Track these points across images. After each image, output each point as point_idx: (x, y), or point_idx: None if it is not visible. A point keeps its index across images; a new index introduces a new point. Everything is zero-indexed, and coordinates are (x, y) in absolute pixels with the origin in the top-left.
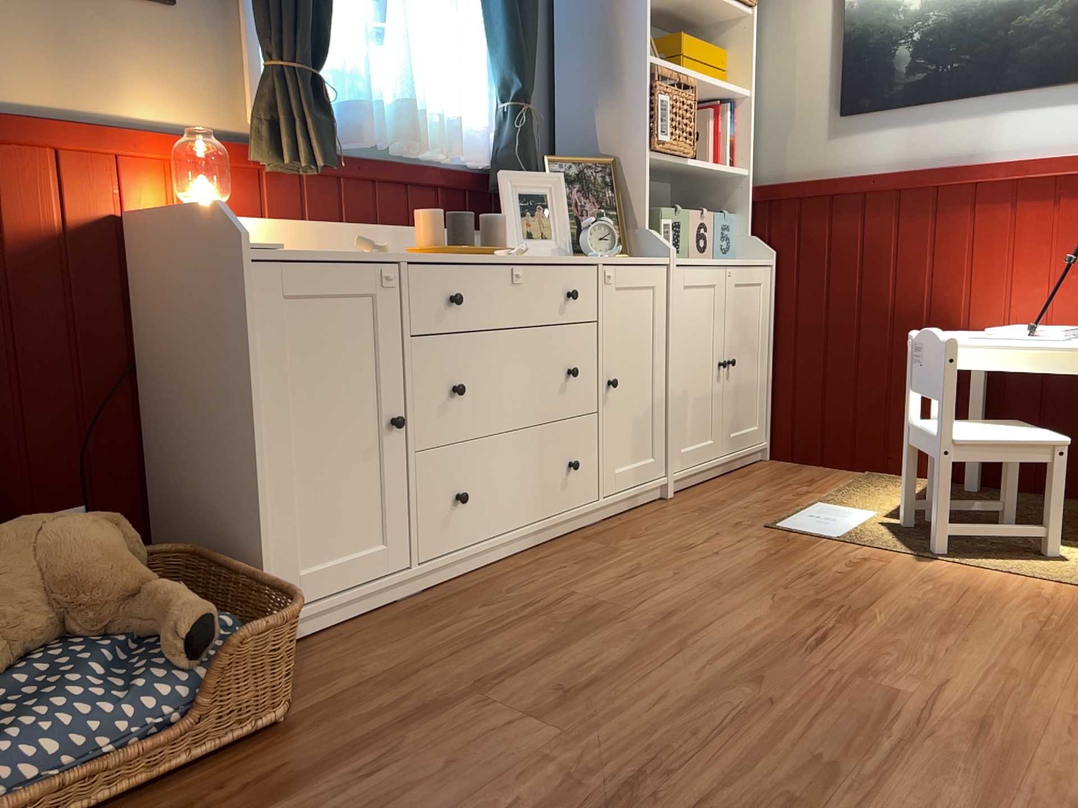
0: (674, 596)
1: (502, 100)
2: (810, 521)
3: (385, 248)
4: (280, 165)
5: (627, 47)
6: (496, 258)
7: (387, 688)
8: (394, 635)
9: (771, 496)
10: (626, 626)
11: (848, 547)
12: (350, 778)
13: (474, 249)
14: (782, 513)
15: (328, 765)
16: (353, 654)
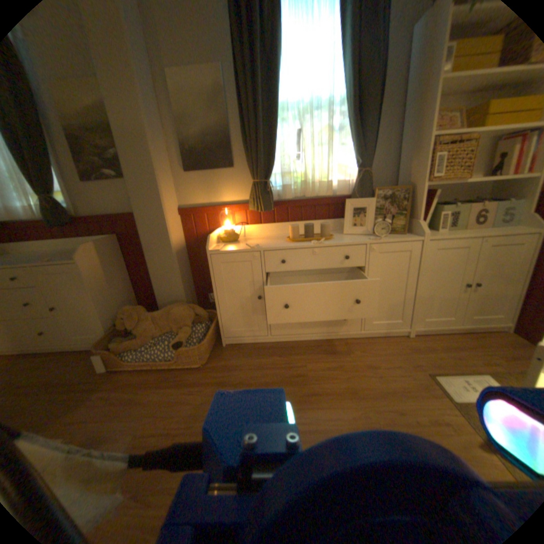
0: (332, 388)
1: (357, 167)
2: (460, 385)
3: (258, 246)
4: (258, 211)
5: (426, 128)
6: (307, 245)
7: (226, 371)
8: (250, 354)
9: (467, 359)
10: (297, 390)
11: (453, 411)
12: (188, 392)
13: (306, 240)
14: (455, 371)
15: (191, 385)
16: (236, 355)
